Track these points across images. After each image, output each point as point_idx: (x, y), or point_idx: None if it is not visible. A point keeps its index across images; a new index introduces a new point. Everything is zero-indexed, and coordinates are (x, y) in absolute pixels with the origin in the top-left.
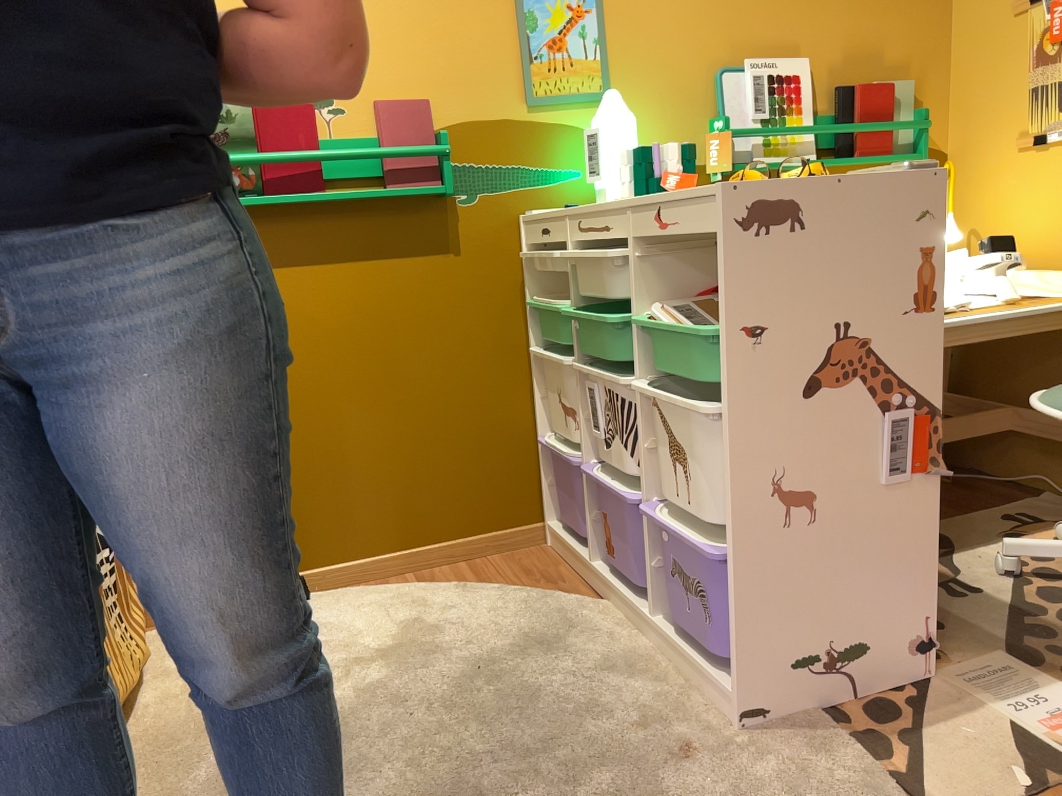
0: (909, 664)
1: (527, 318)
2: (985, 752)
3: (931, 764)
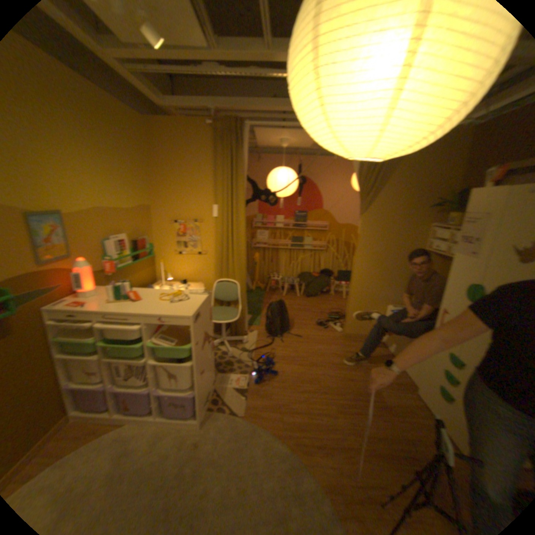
0: (213, 387)
1: (51, 346)
2: (234, 396)
3: (230, 405)
